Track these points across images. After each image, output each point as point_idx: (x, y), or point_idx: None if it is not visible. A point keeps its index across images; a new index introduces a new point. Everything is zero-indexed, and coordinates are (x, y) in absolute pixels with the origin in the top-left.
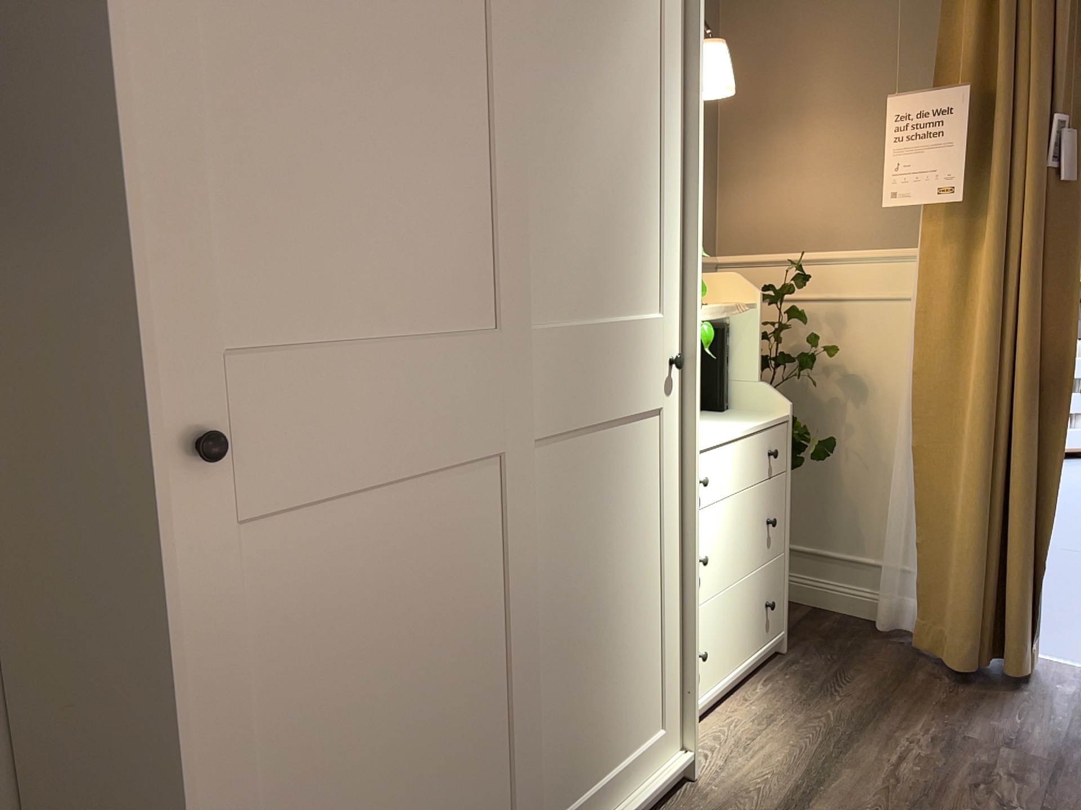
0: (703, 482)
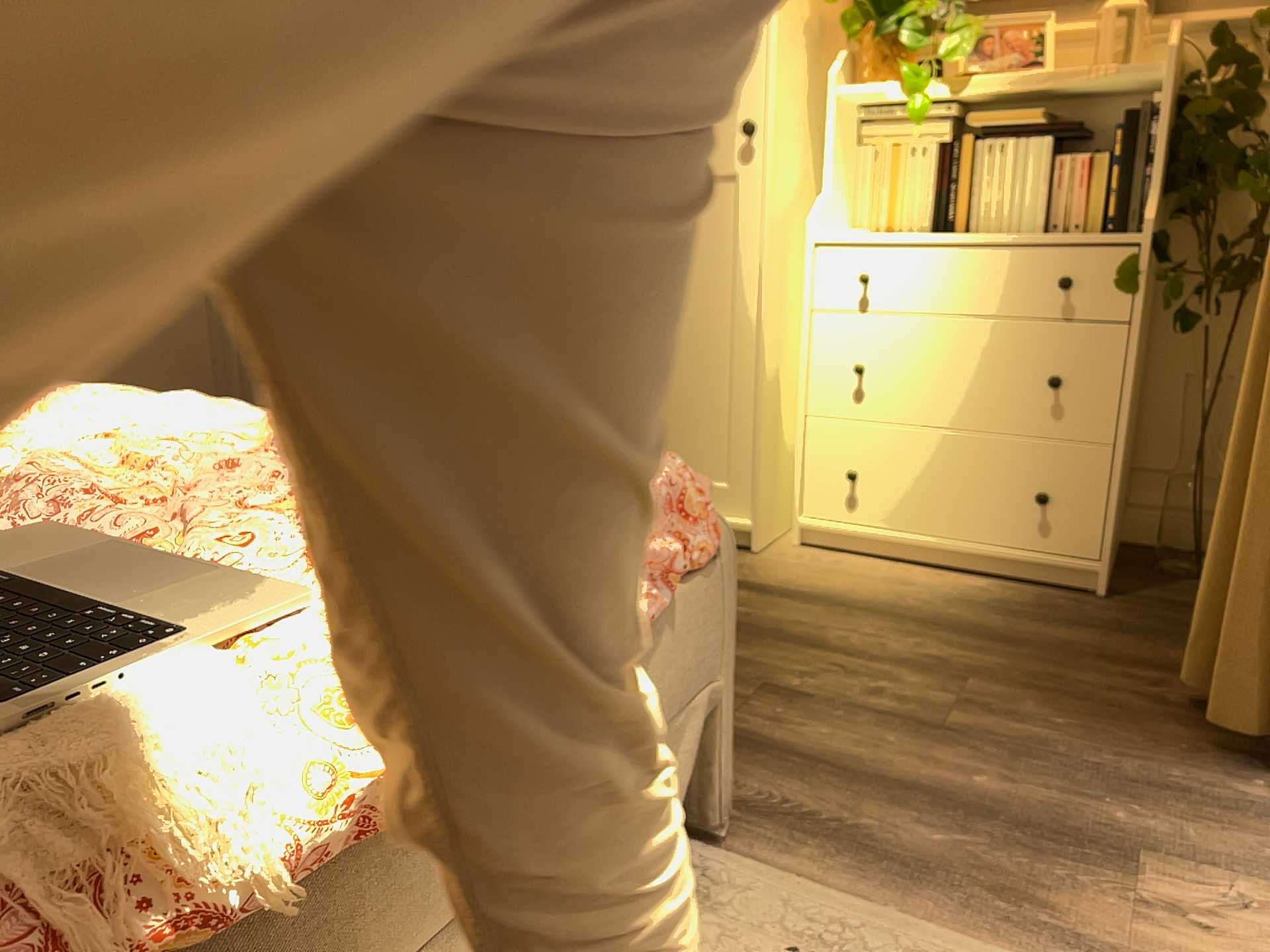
0: (861, 281)
